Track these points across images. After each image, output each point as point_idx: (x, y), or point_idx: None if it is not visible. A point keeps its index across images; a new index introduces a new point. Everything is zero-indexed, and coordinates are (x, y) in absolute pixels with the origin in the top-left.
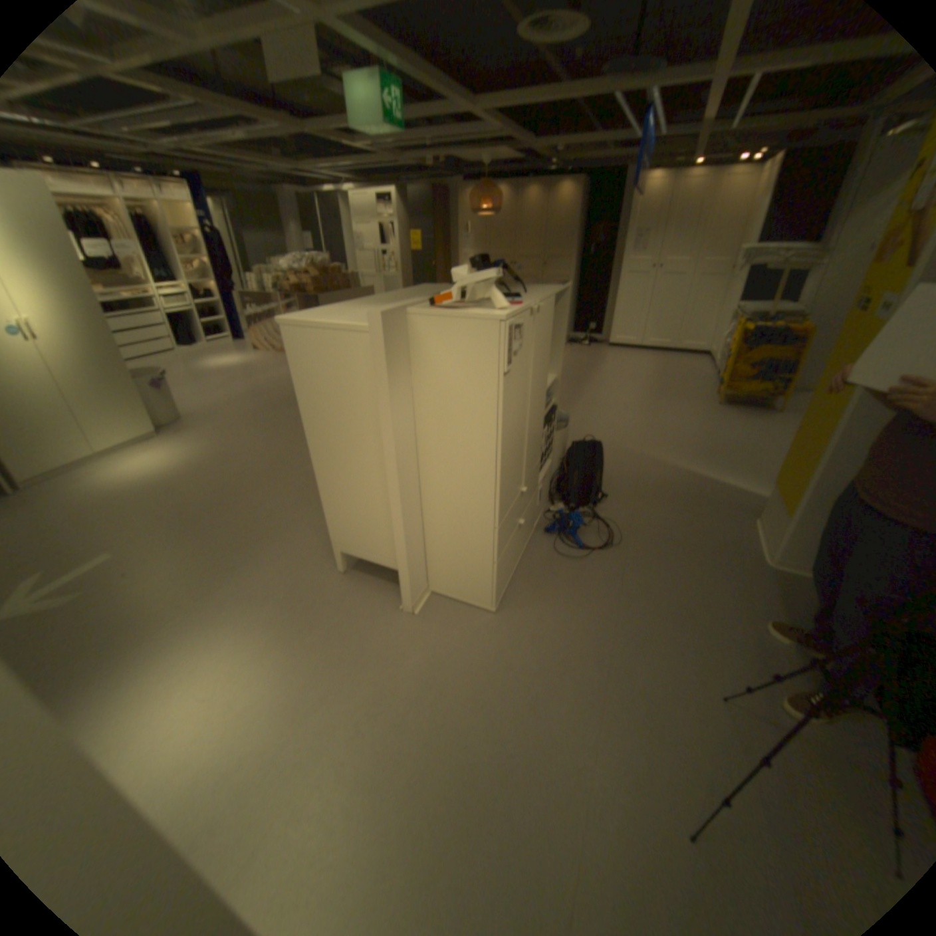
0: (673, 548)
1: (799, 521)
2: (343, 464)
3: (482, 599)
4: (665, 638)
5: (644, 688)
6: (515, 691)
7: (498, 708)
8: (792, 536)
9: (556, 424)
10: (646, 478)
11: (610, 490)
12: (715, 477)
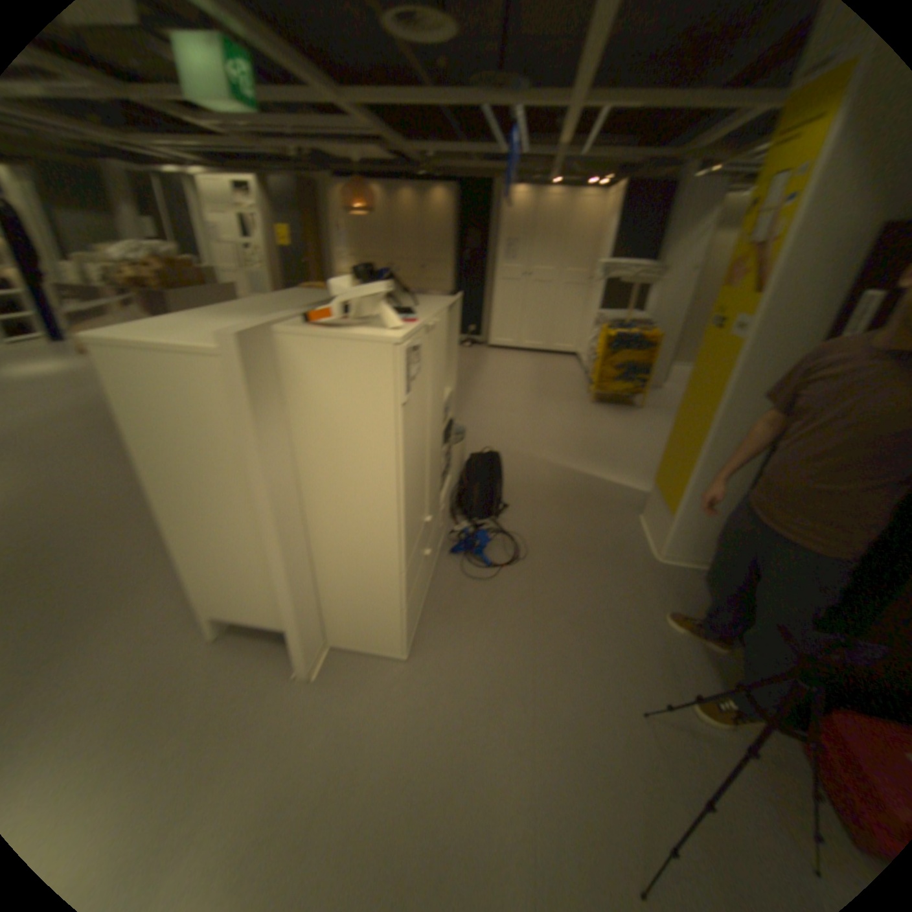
0: (576, 554)
1: (682, 519)
2: (203, 515)
3: (392, 648)
4: (582, 656)
5: (571, 720)
6: (439, 757)
7: (422, 785)
8: (677, 533)
9: (454, 436)
10: (541, 481)
11: (510, 497)
12: (600, 475)
